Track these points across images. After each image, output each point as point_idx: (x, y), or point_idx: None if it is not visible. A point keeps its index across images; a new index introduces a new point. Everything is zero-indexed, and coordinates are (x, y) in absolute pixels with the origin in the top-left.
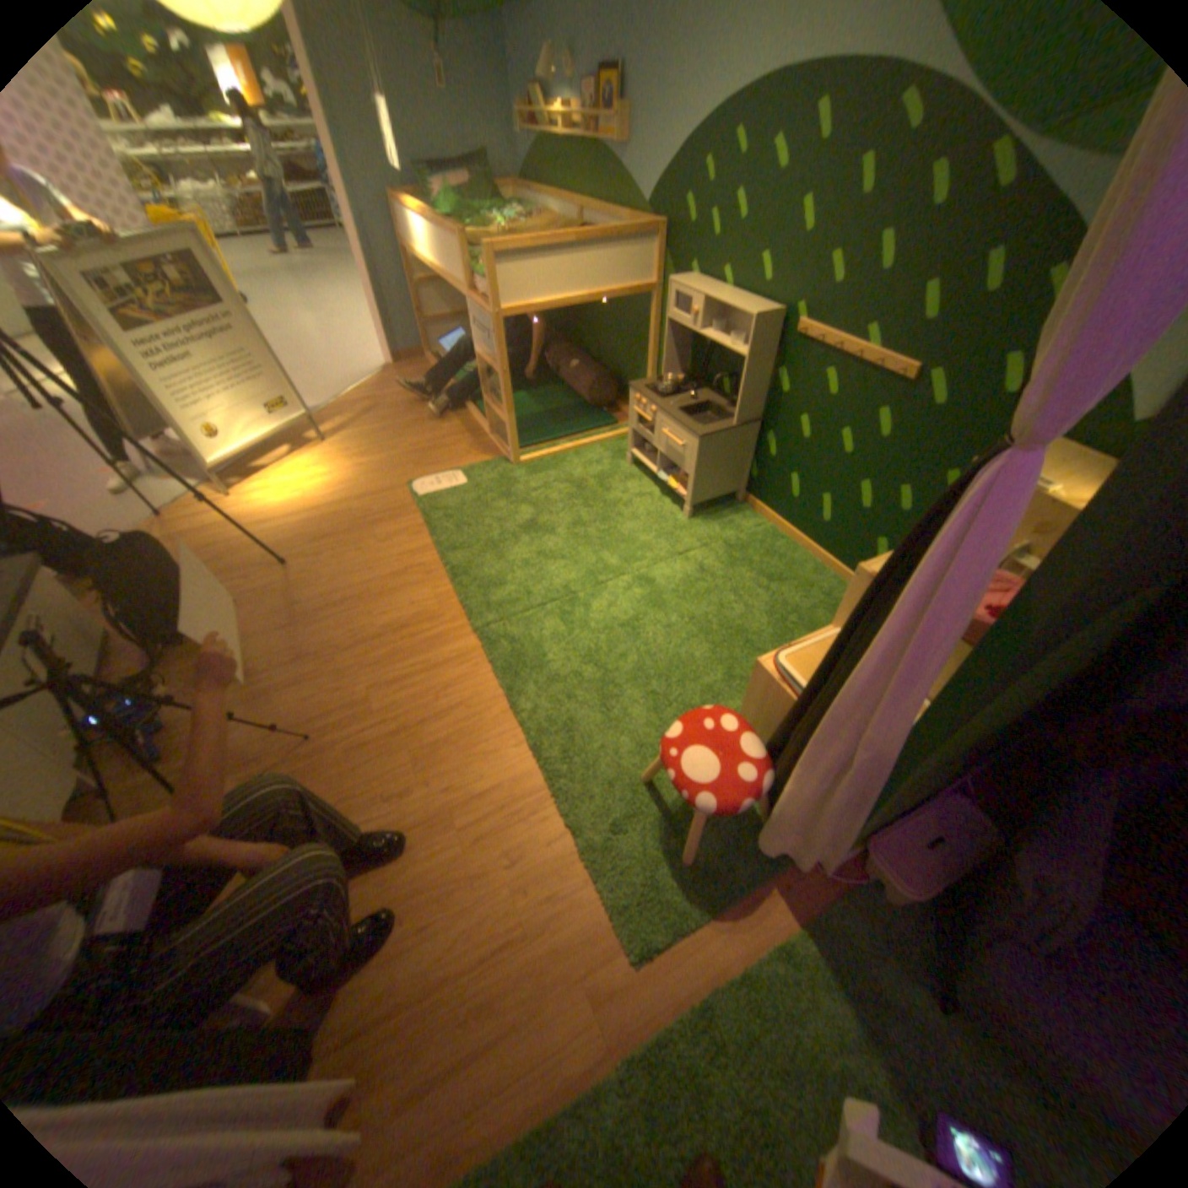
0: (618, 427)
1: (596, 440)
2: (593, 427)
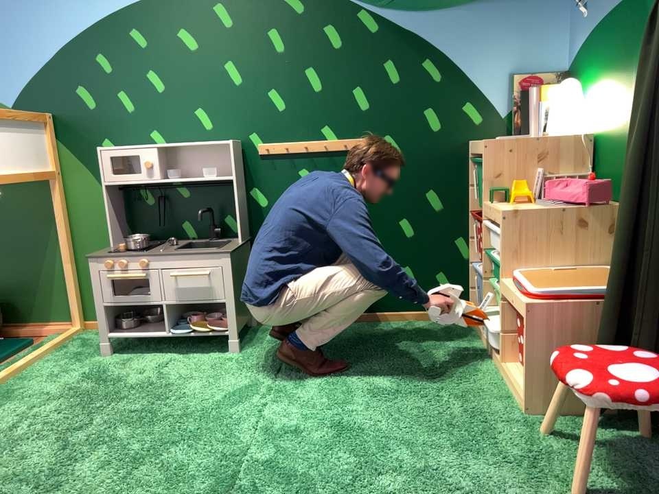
0: (36, 344)
1: (32, 355)
2: (4, 353)
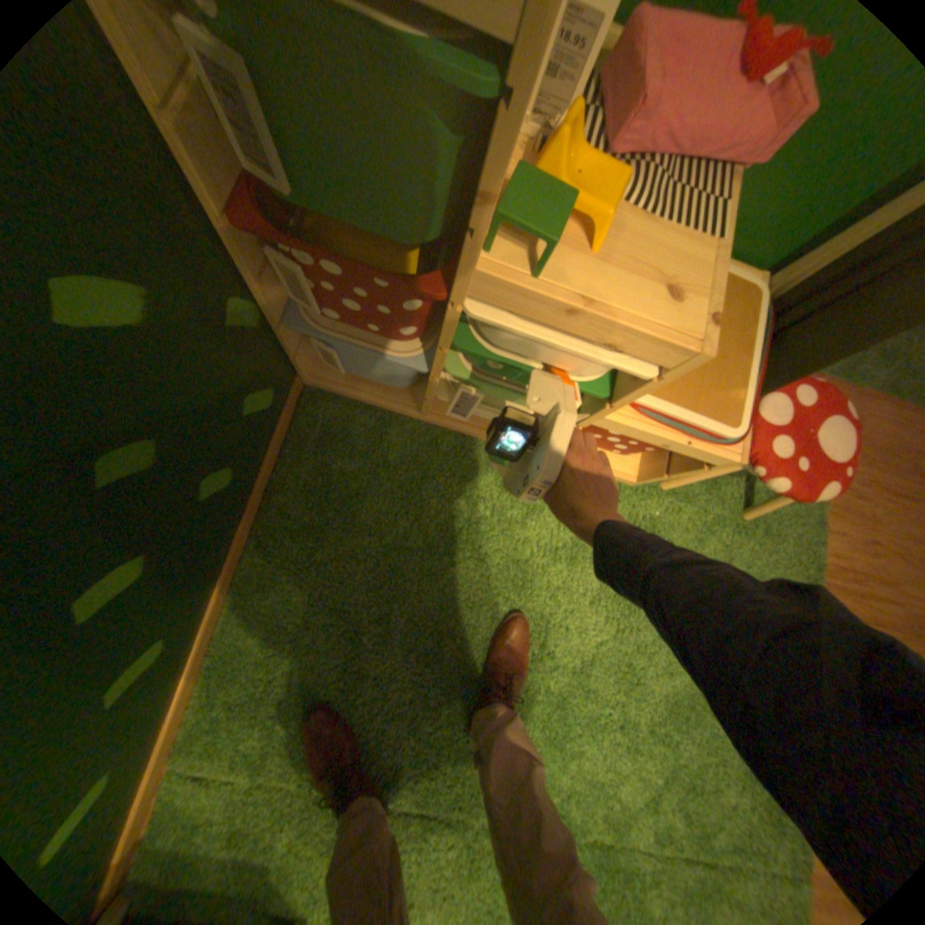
0: None
1: None
2: None
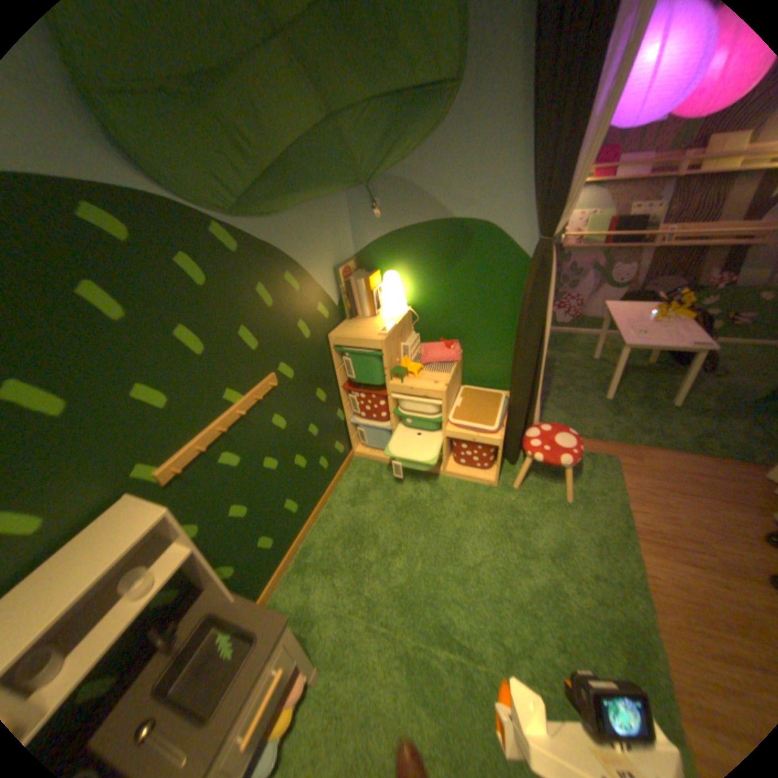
0: None
1: None
2: None
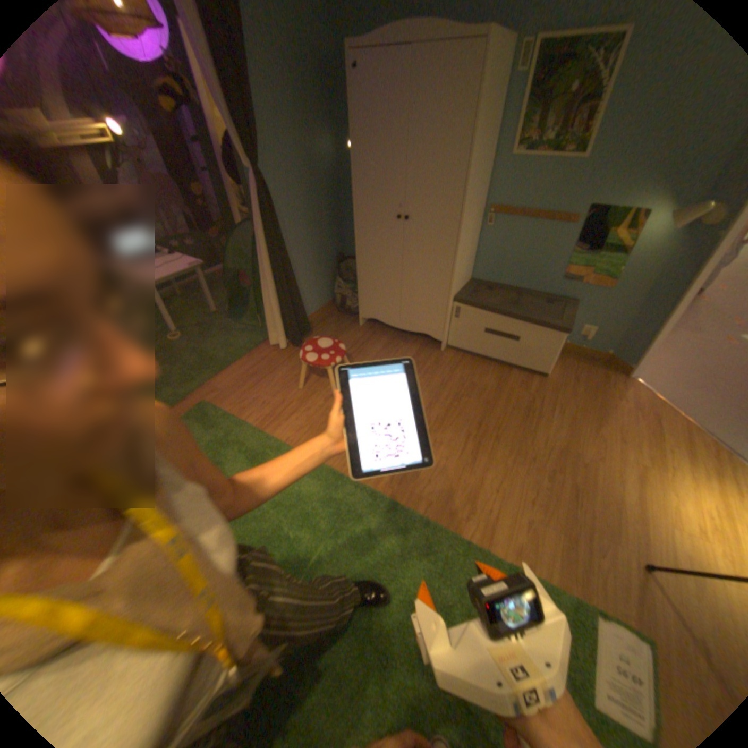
0: None
1: None
2: None
